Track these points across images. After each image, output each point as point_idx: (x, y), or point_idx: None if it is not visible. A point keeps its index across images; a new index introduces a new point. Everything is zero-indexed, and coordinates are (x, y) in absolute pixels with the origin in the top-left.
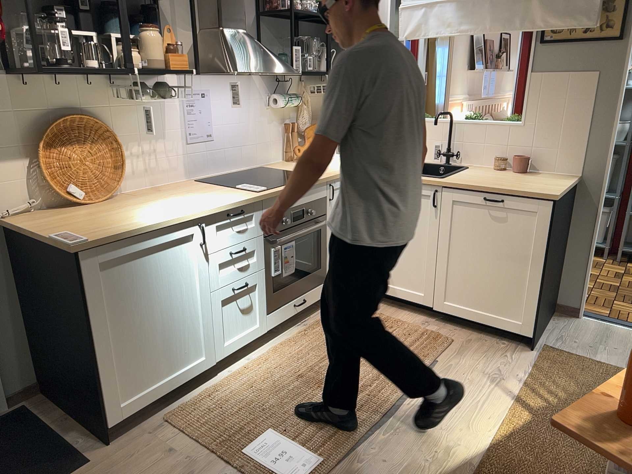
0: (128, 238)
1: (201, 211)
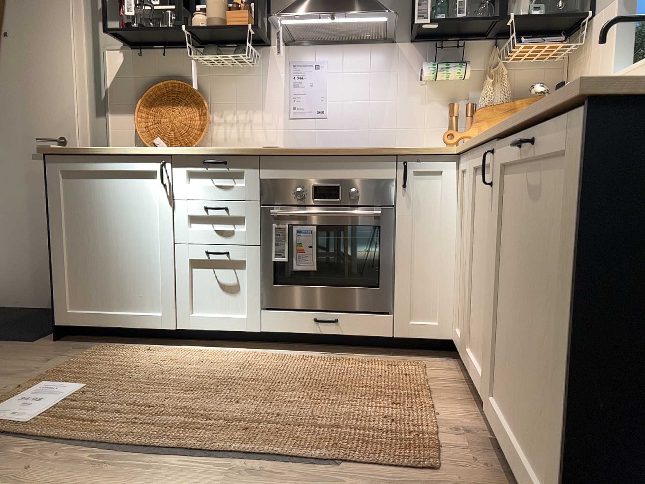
0: (86, 155)
1: (166, 149)
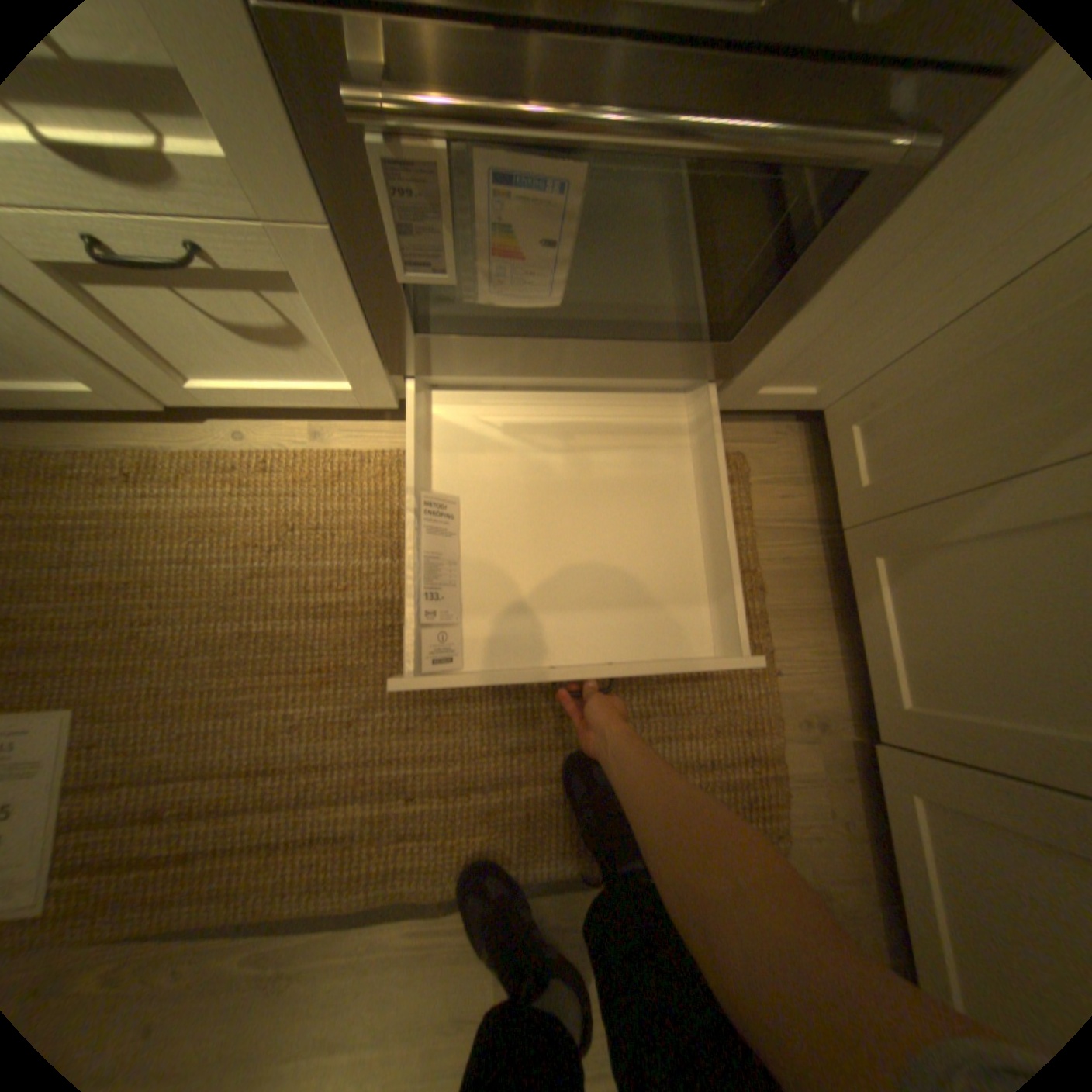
0: None
1: None
